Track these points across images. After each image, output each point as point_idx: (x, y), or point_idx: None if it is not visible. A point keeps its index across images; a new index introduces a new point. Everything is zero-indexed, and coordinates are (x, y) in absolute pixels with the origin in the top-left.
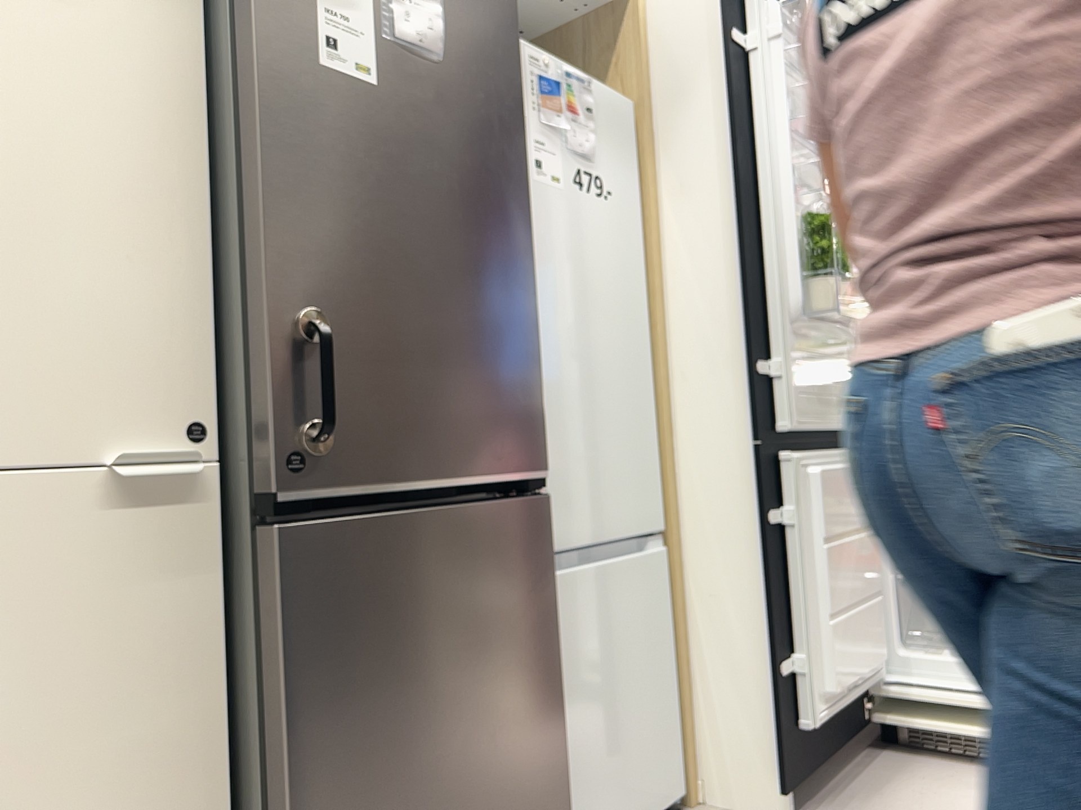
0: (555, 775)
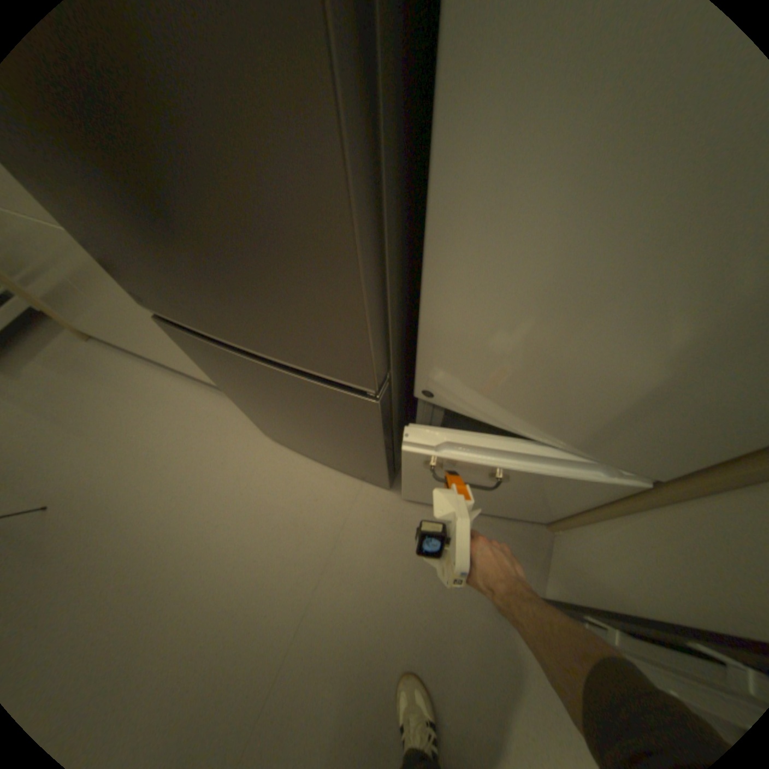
0: (379, 464)
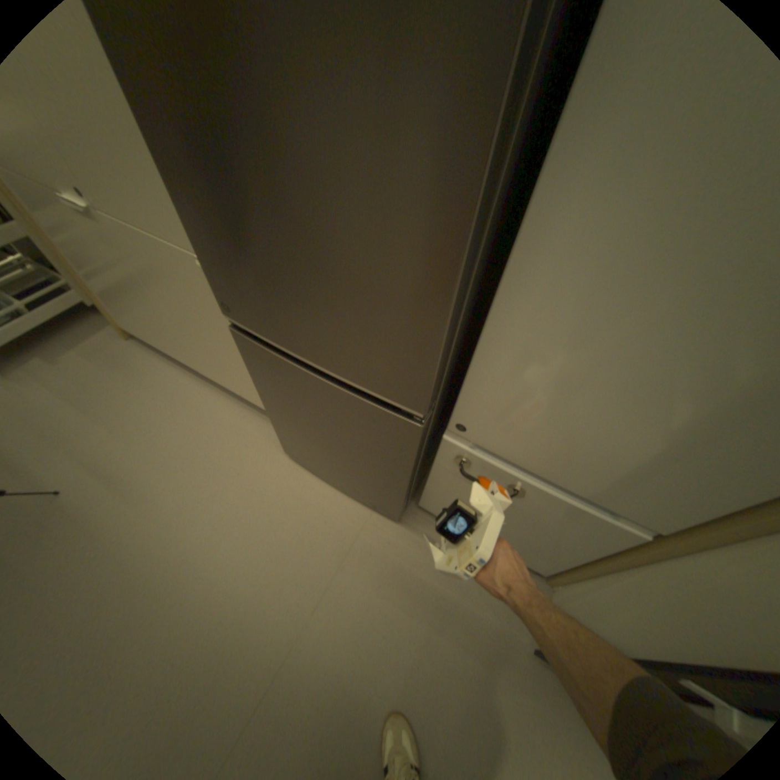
0: (398, 493)
